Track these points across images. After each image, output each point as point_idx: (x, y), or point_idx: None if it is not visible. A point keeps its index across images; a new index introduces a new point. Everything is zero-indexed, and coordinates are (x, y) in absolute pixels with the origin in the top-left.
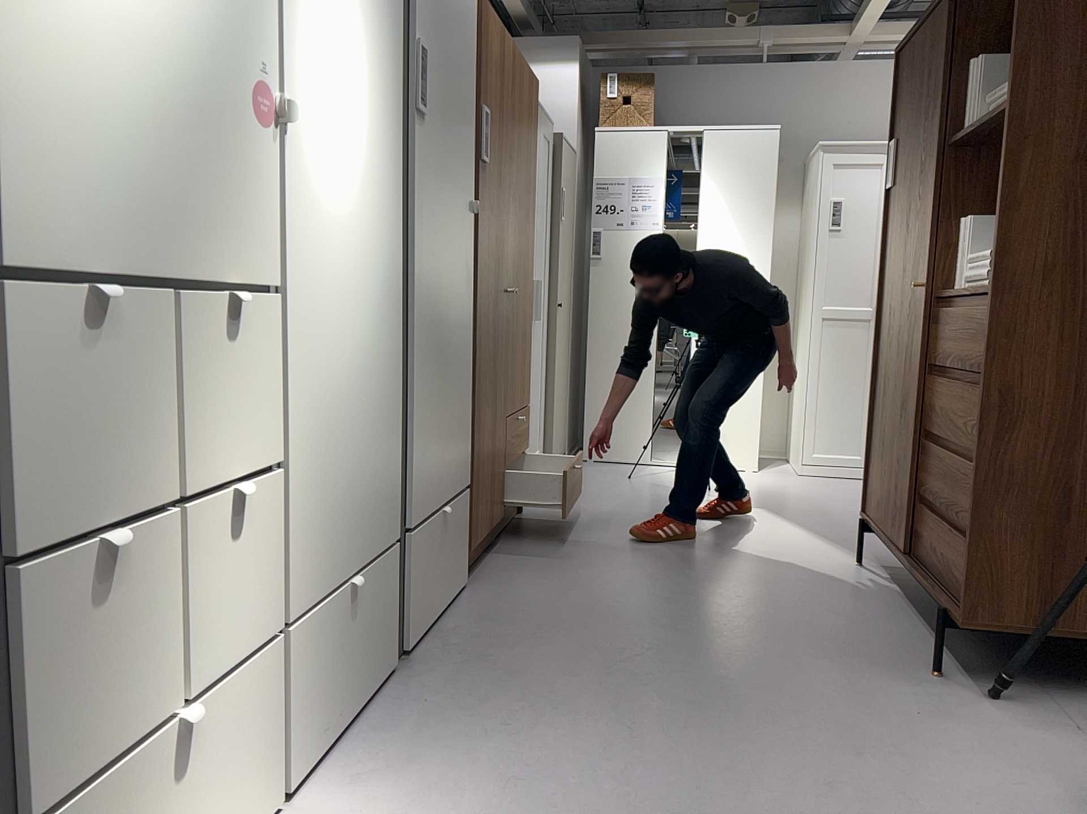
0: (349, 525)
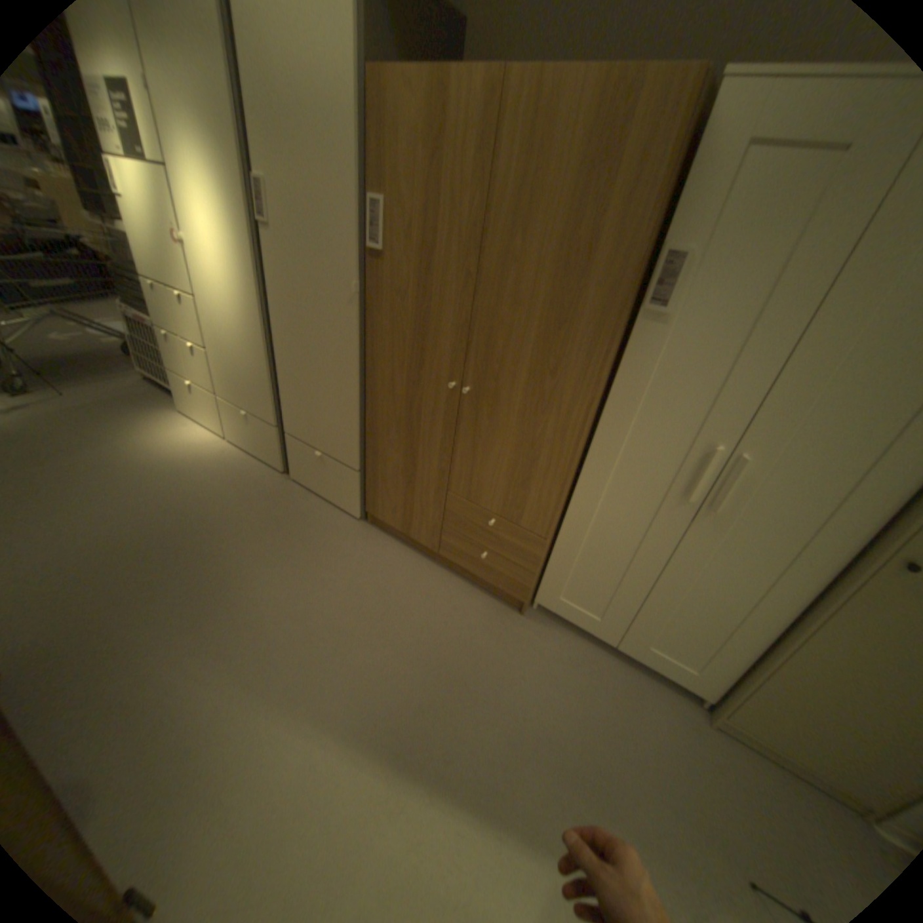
0: (246, 396)
